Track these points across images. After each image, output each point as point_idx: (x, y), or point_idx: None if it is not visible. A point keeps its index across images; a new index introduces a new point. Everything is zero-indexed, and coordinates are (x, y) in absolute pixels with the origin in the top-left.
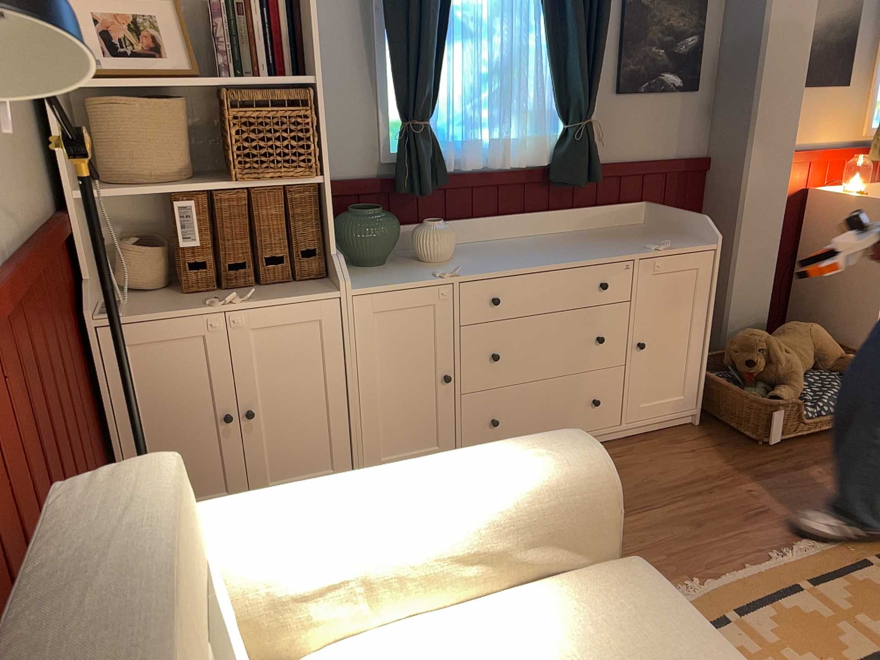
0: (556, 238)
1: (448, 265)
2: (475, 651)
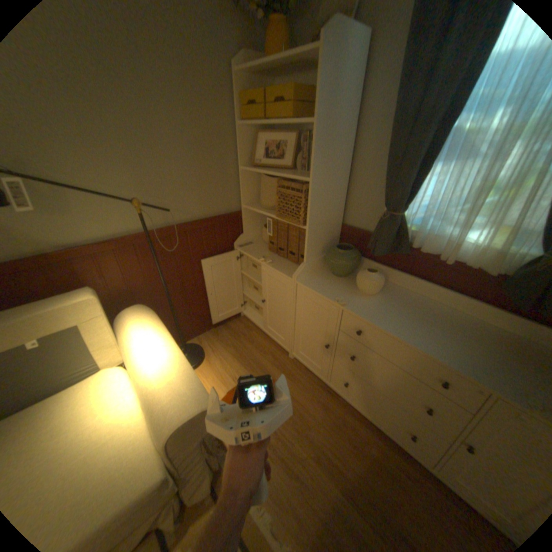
0: (488, 328)
1: (363, 297)
2: (111, 417)
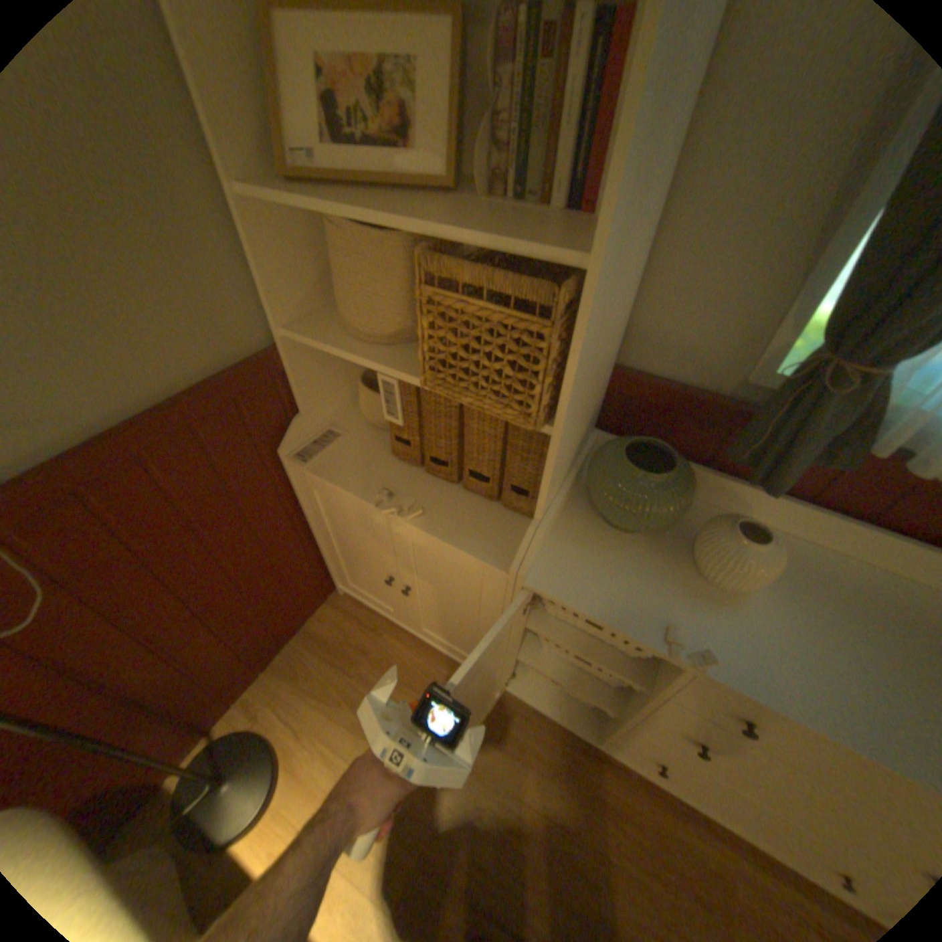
0: None
1: (732, 607)
2: None
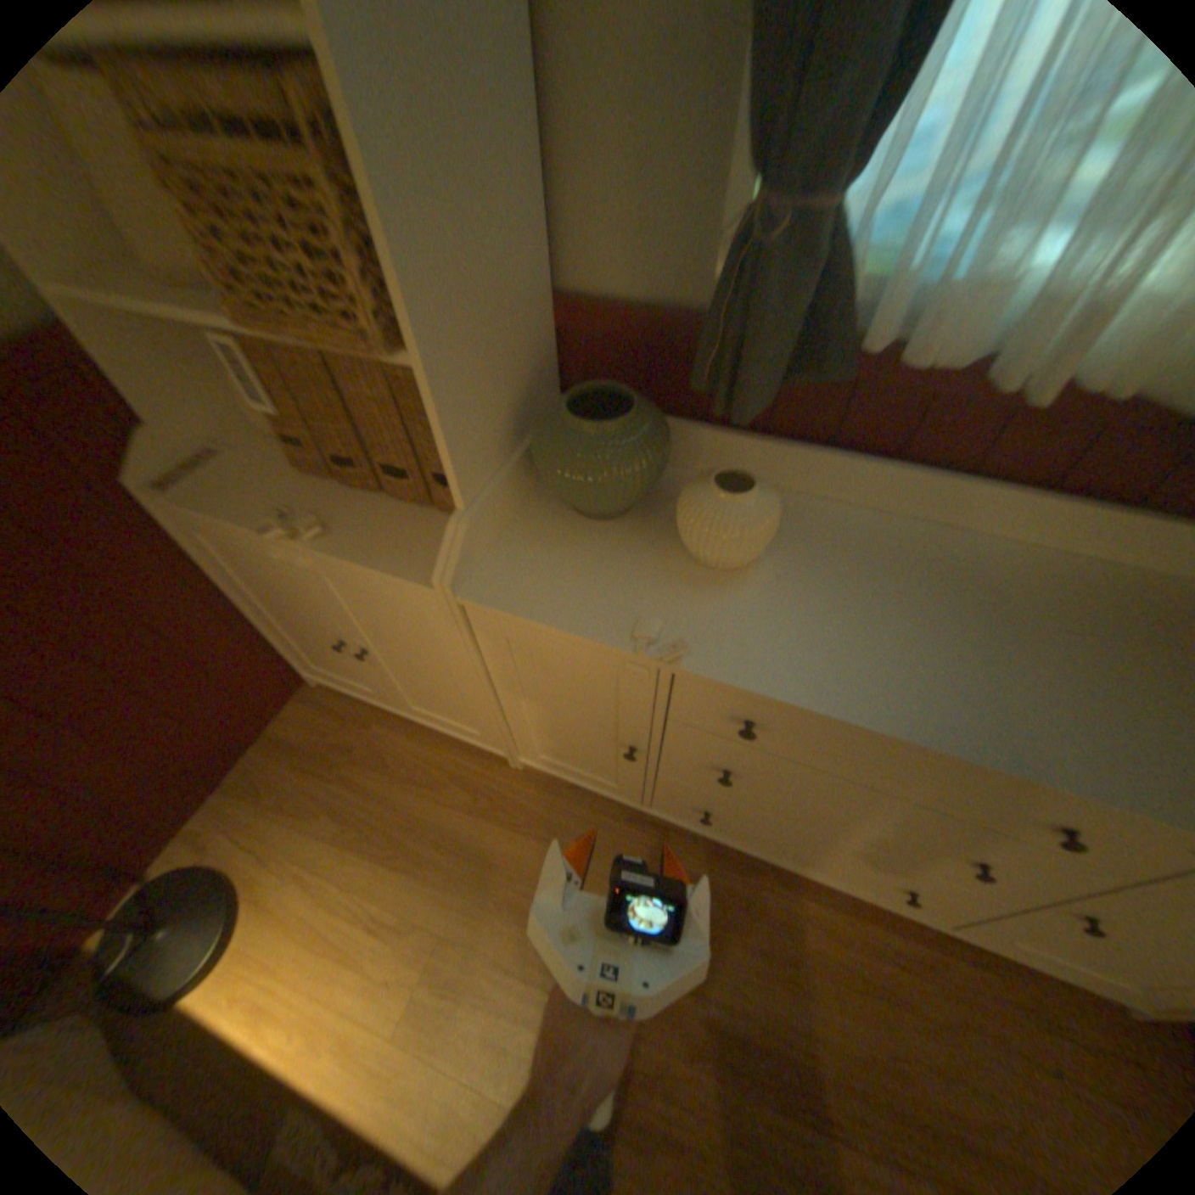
0: (1103, 578)
1: (723, 587)
2: None
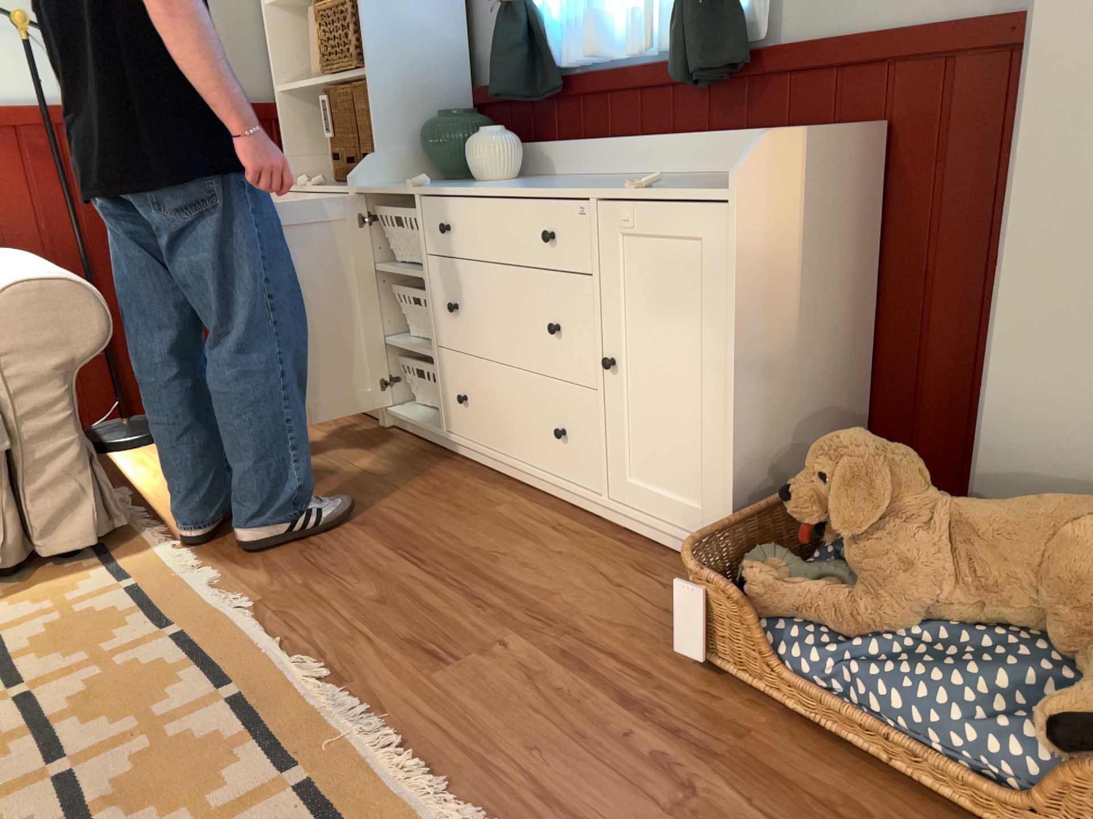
0: (679, 176)
1: (471, 184)
2: None
